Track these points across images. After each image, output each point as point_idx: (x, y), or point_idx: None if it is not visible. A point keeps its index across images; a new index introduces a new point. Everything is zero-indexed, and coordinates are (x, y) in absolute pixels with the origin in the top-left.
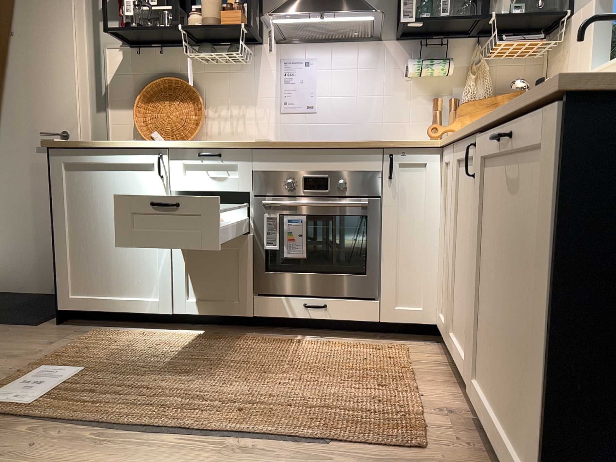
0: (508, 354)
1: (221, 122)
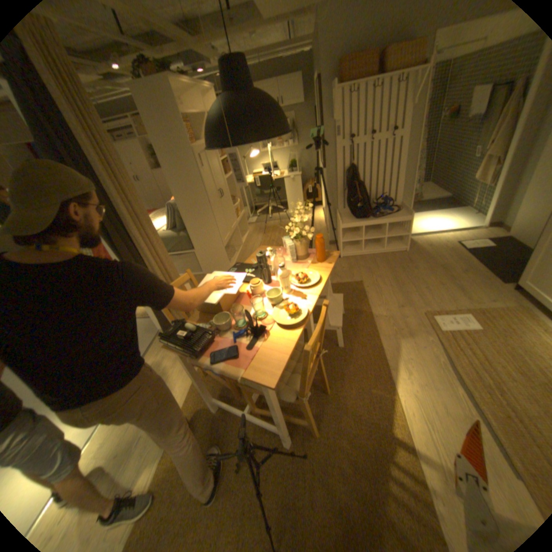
0: None
1: None
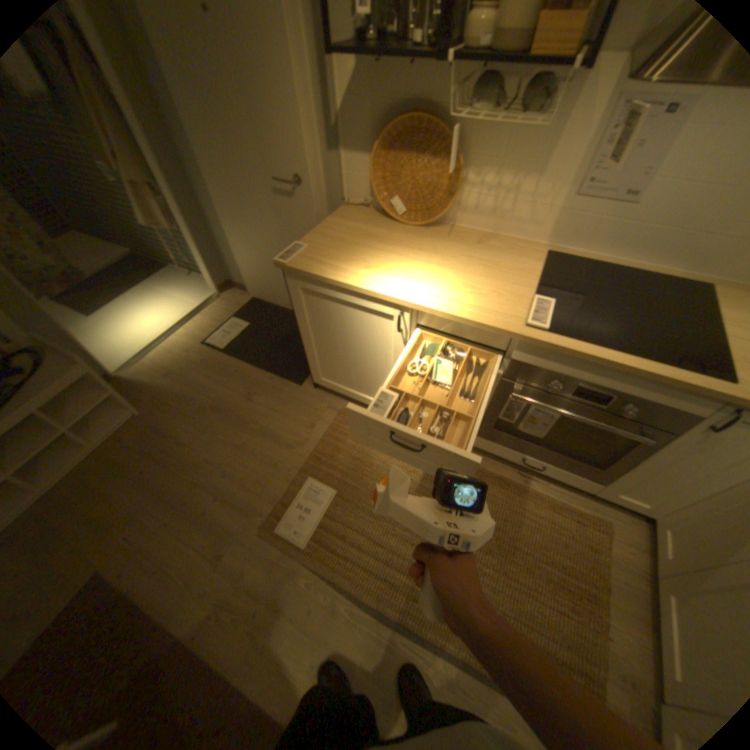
0: None
1: (484, 190)
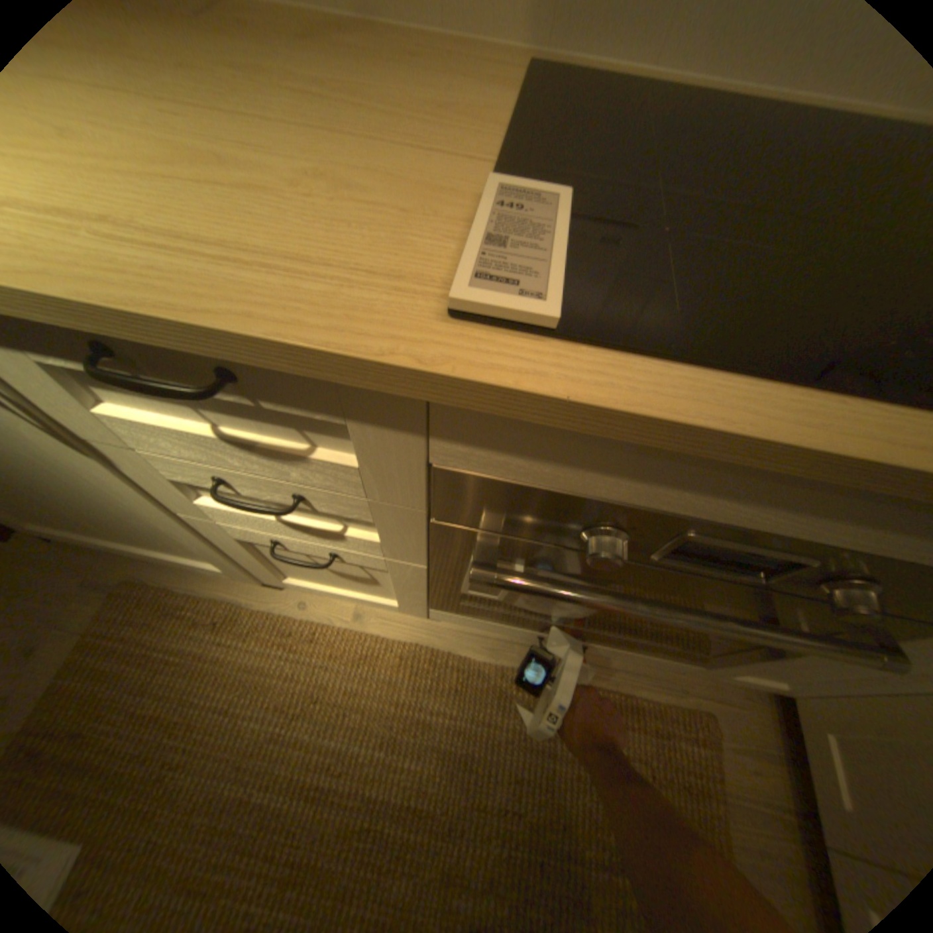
0: None
1: None
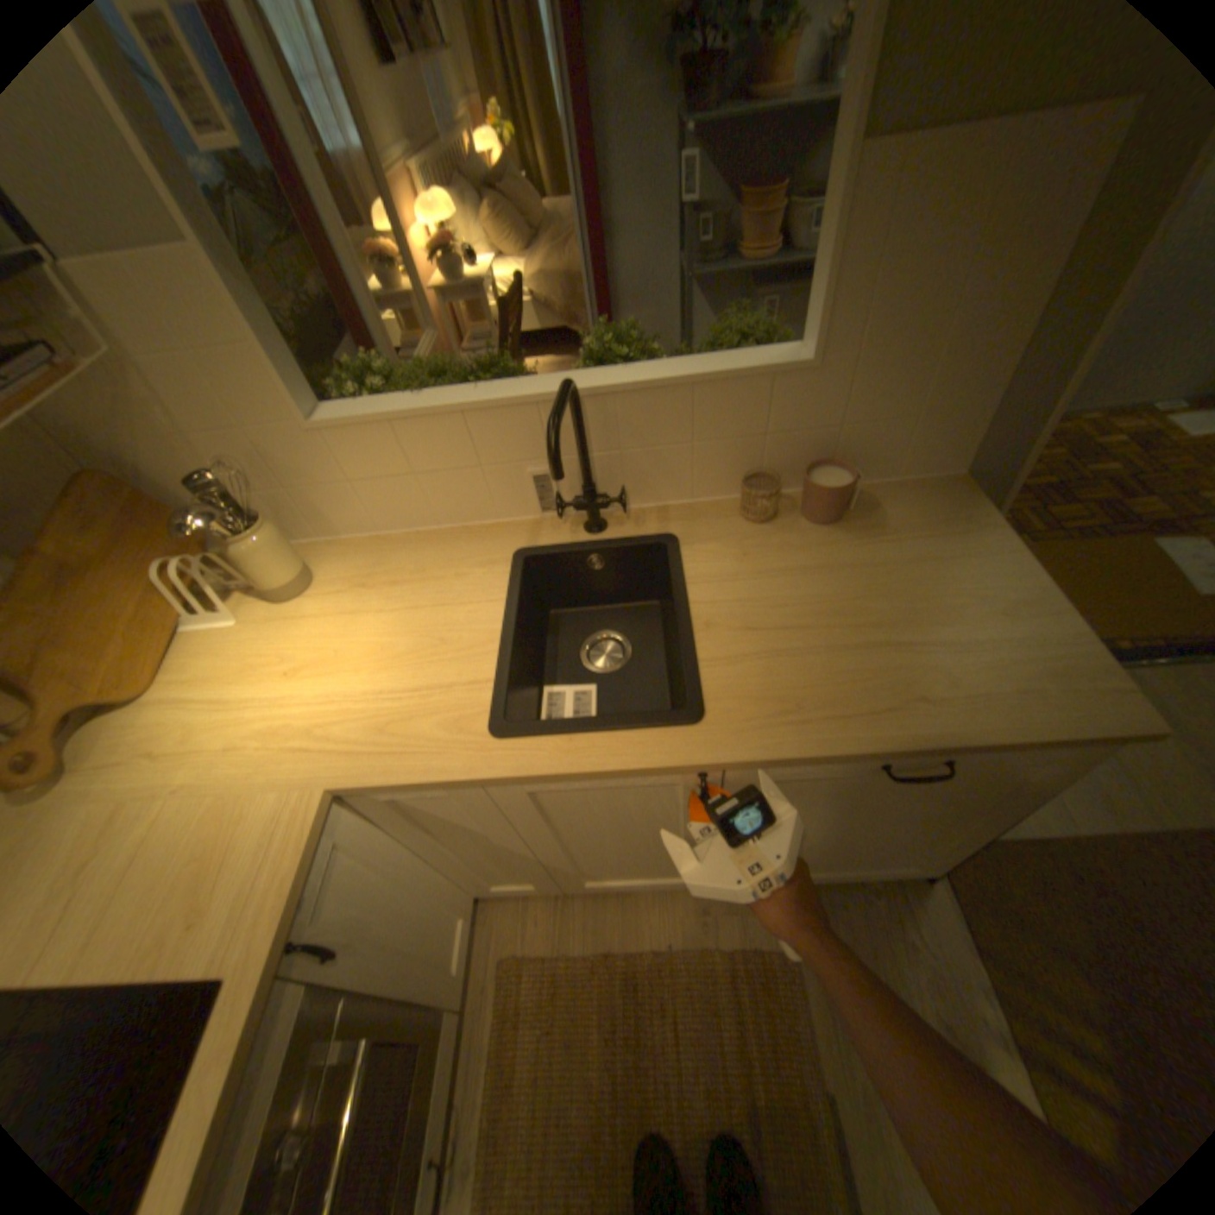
0: (840, 851)
1: None
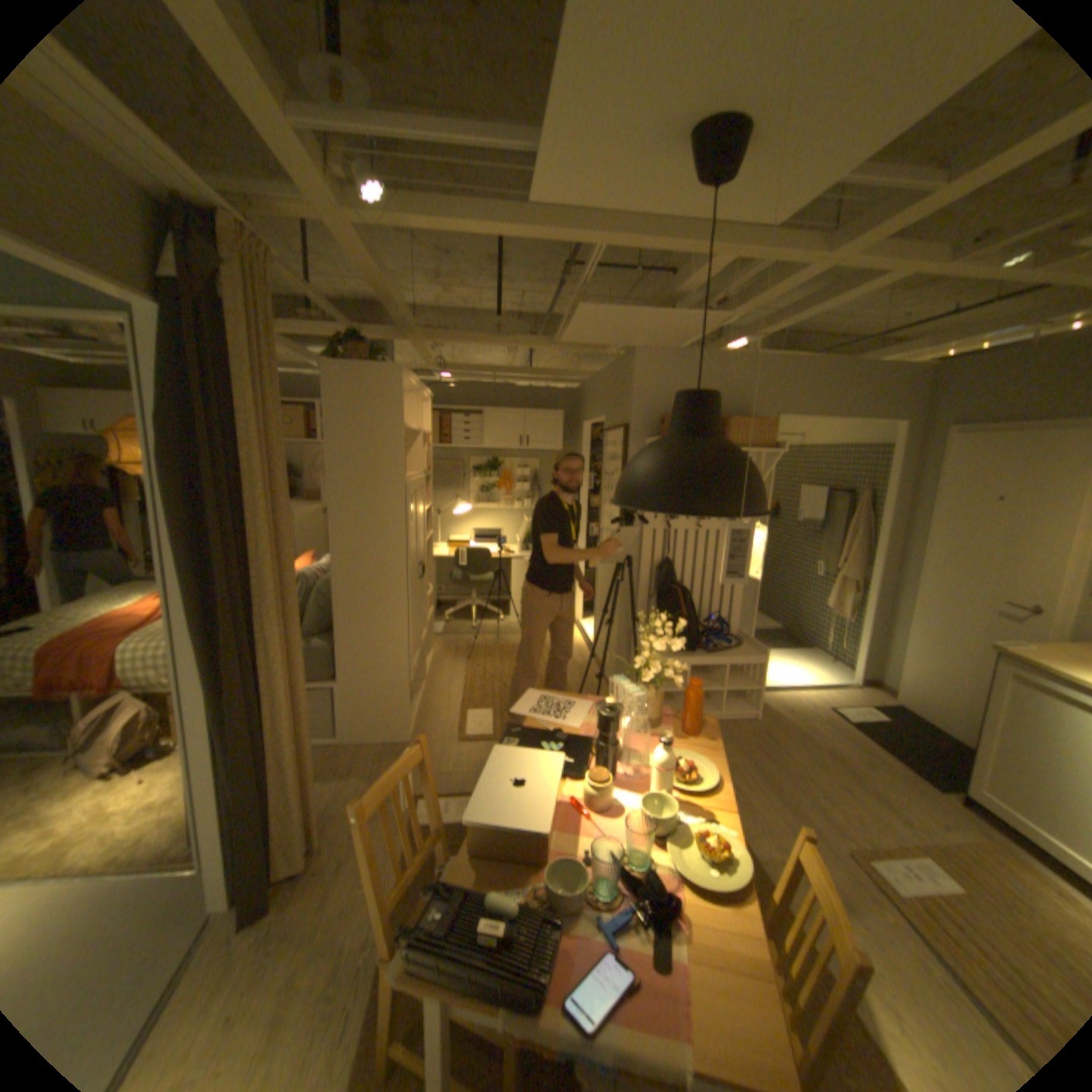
0: None
1: None
